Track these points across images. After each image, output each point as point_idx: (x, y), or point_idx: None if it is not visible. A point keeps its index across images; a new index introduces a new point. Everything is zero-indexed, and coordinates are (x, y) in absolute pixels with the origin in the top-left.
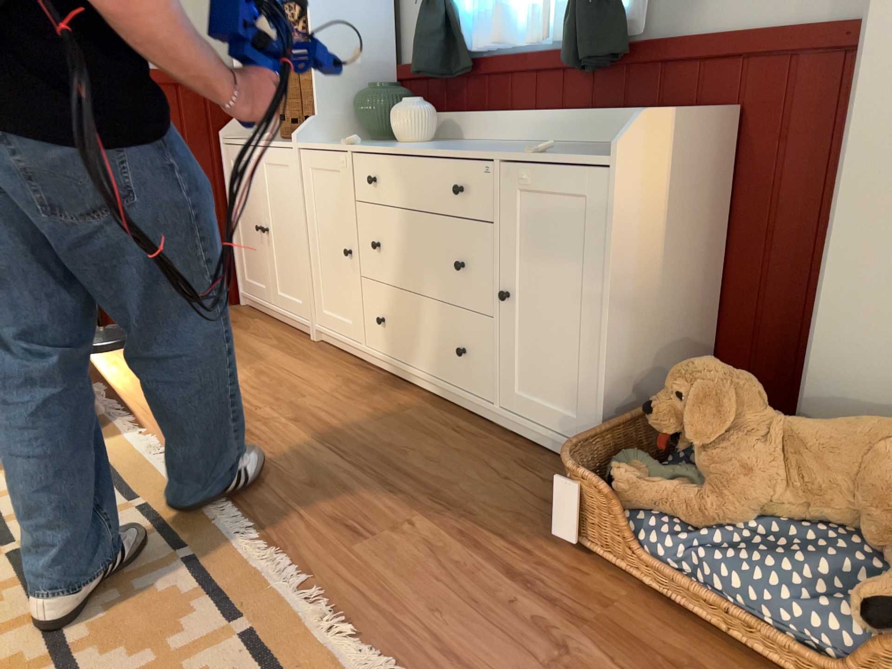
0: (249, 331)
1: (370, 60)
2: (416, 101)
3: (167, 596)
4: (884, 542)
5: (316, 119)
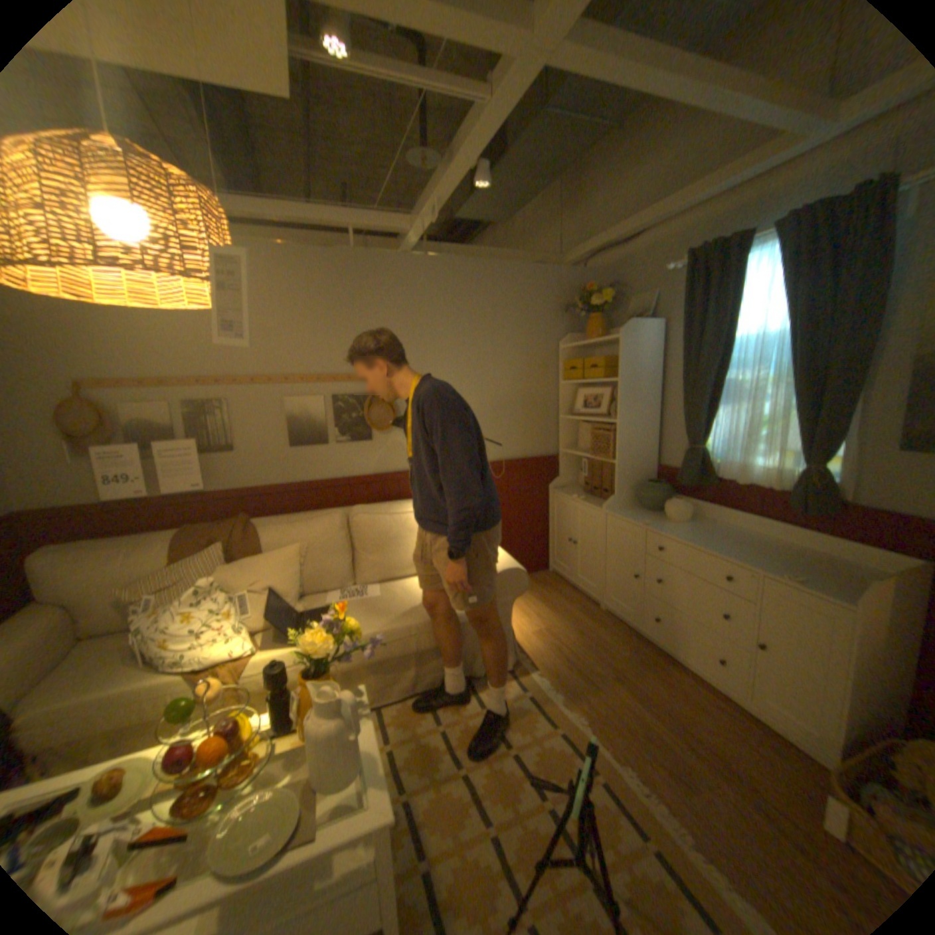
0: (562, 596)
1: (644, 463)
2: (682, 500)
3: (604, 813)
4: None
5: (615, 496)
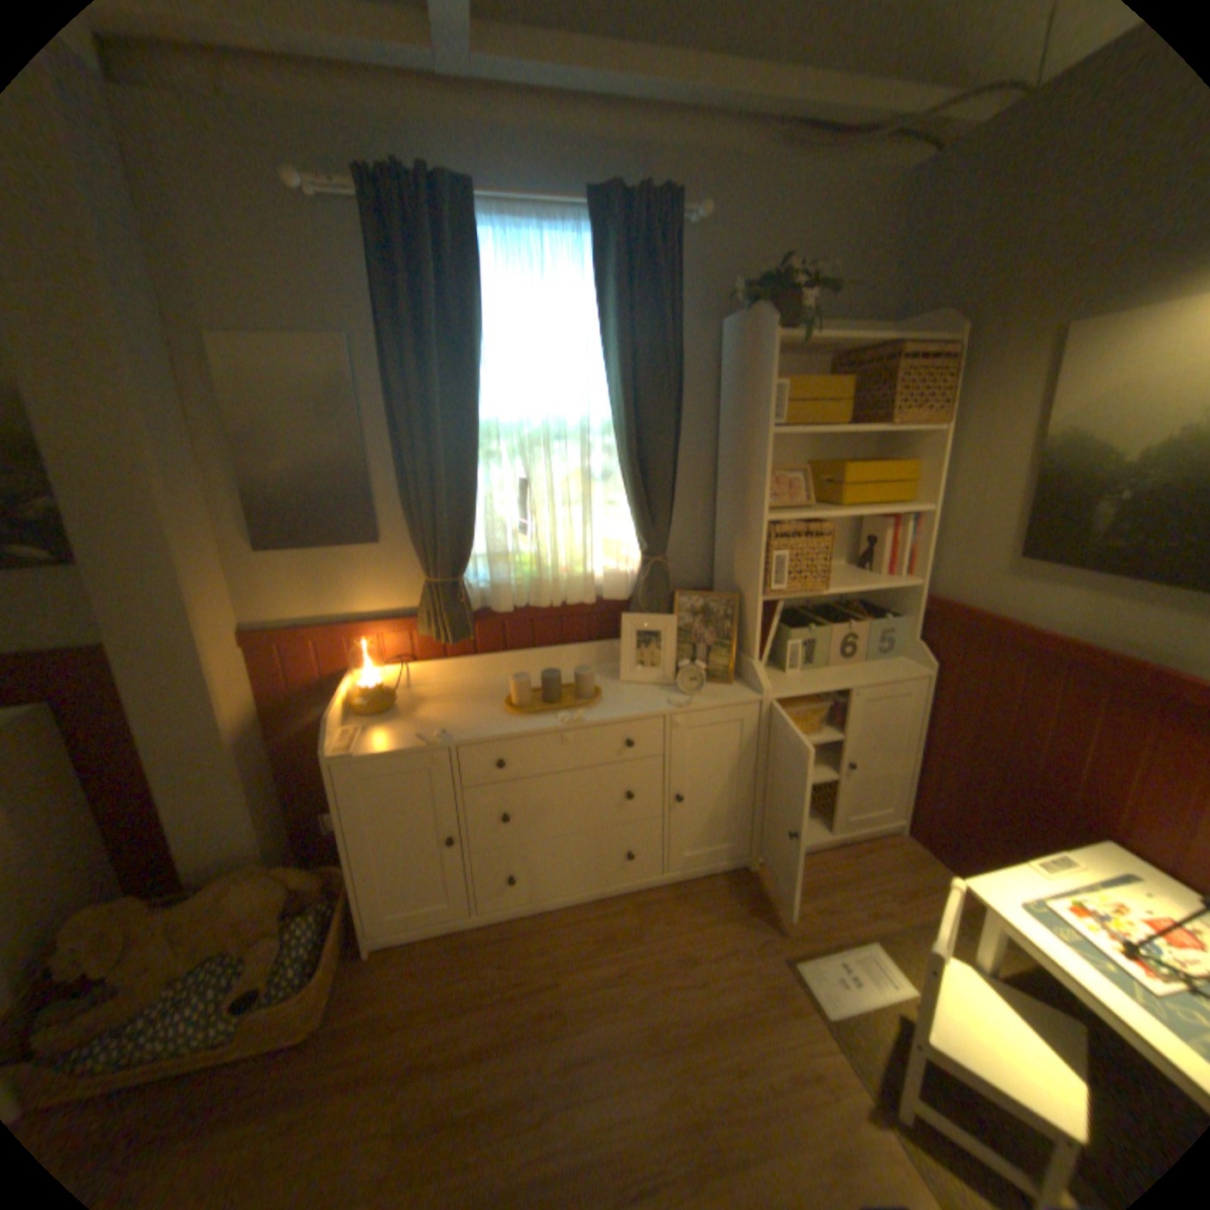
0: None
1: None
2: None
3: None
4: (242, 952)
5: None
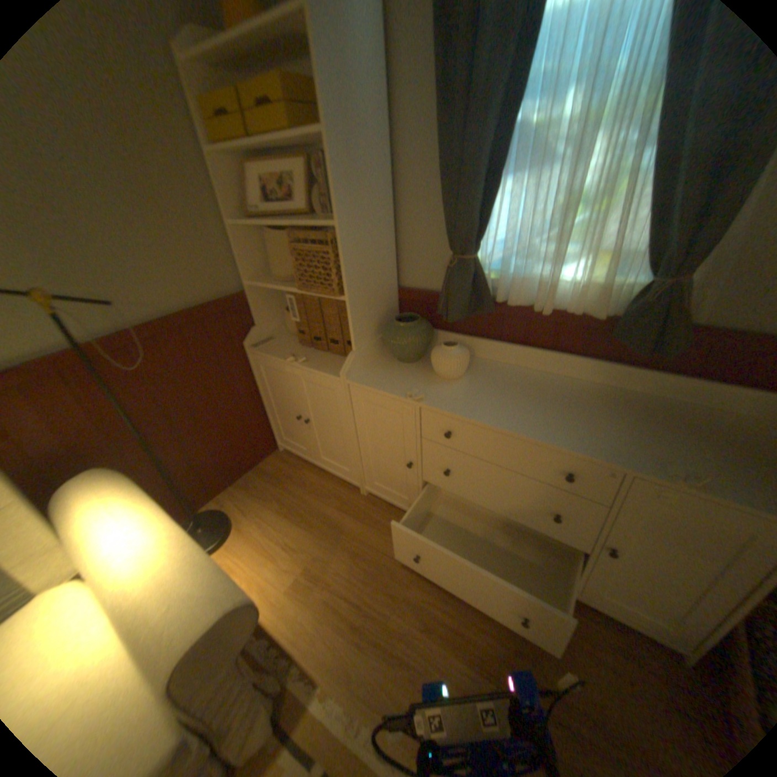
0: (308, 489)
1: (385, 289)
2: (456, 345)
3: None
4: None
5: (357, 352)
